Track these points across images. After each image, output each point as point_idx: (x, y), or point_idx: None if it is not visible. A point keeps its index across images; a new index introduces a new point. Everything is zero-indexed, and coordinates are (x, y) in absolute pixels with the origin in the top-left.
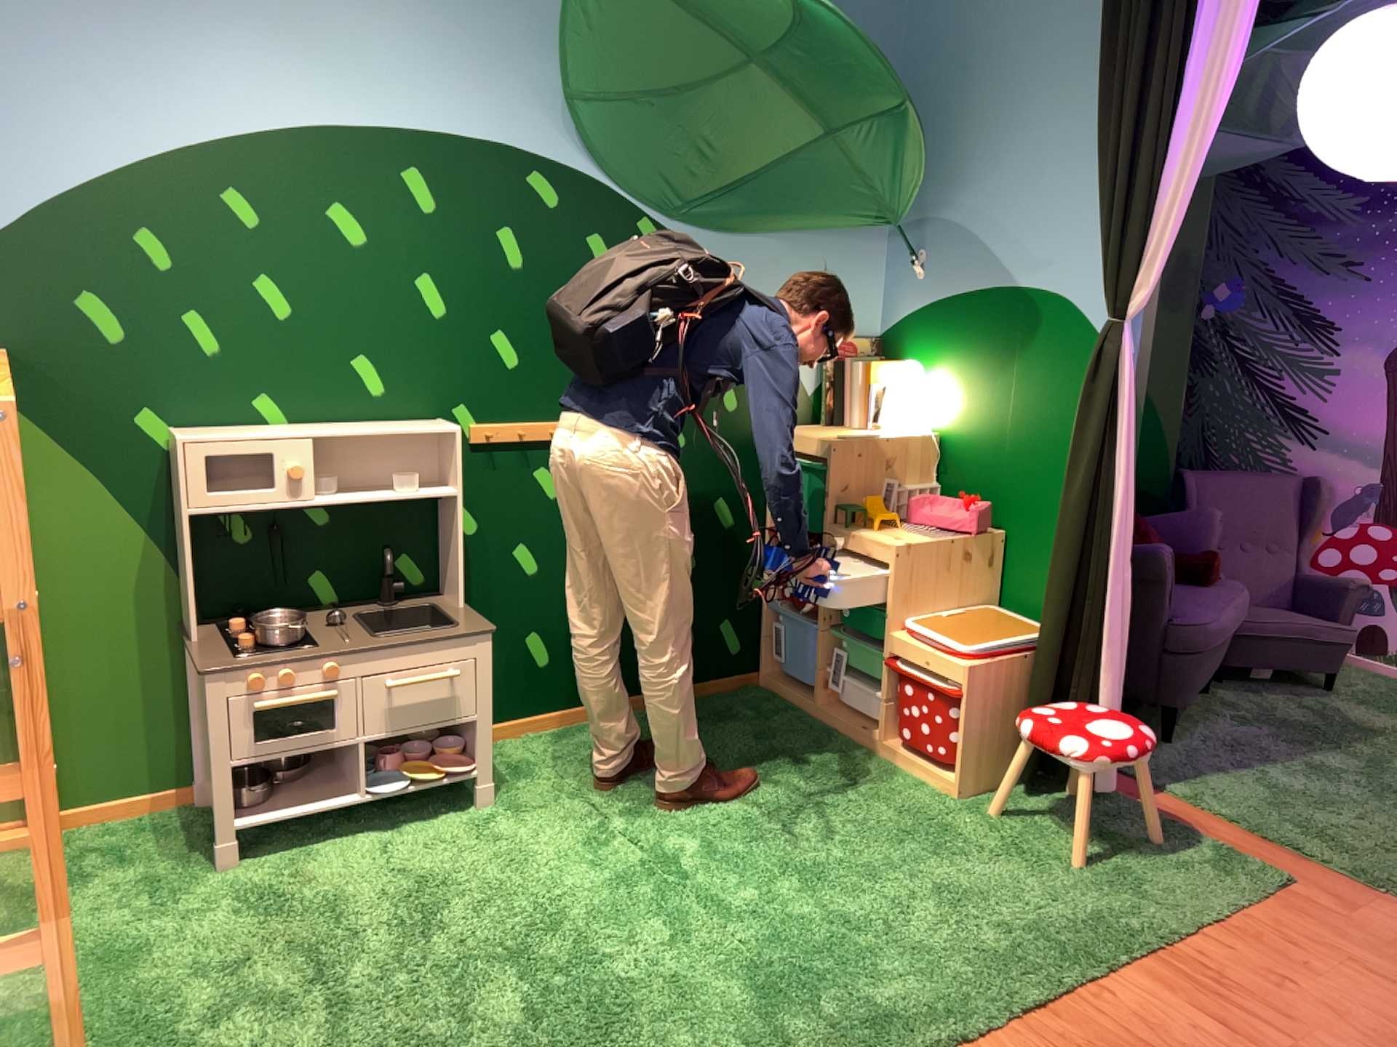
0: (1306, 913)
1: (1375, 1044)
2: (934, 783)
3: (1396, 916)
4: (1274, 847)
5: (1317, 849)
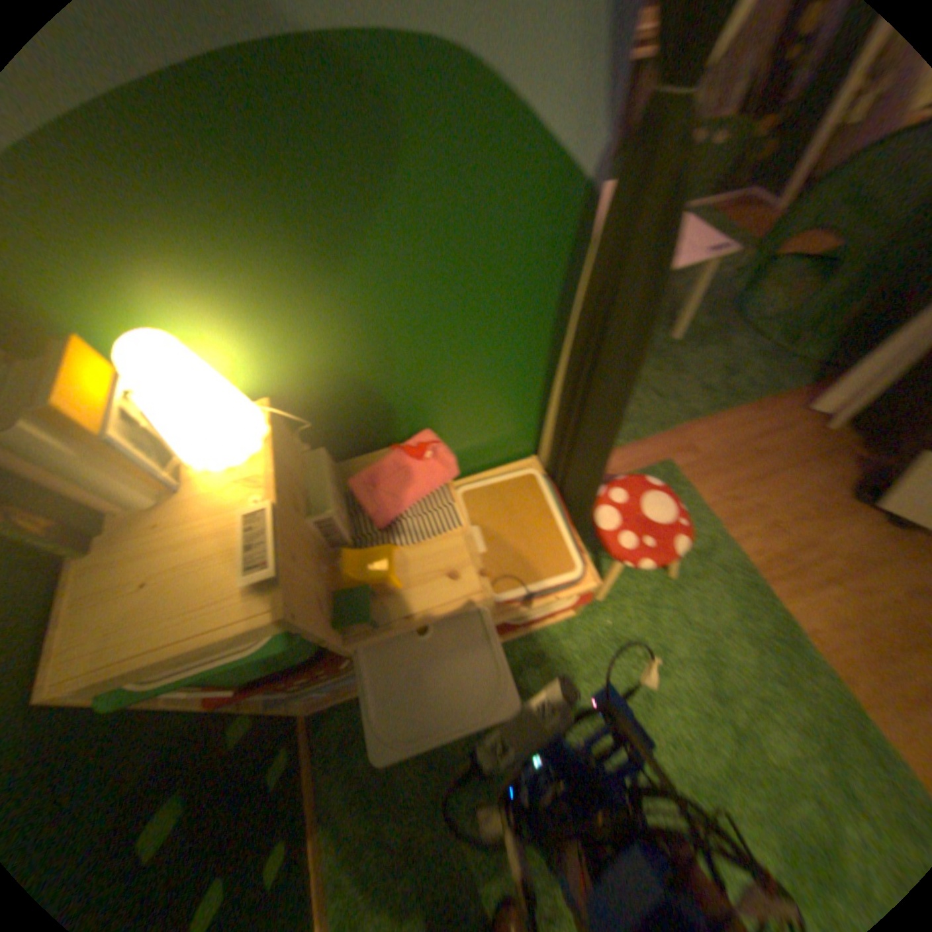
0: (713, 472)
1: (837, 516)
2: (560, 620)
3: (710, 433)
4: (640, 445)
5: (648, 428)
